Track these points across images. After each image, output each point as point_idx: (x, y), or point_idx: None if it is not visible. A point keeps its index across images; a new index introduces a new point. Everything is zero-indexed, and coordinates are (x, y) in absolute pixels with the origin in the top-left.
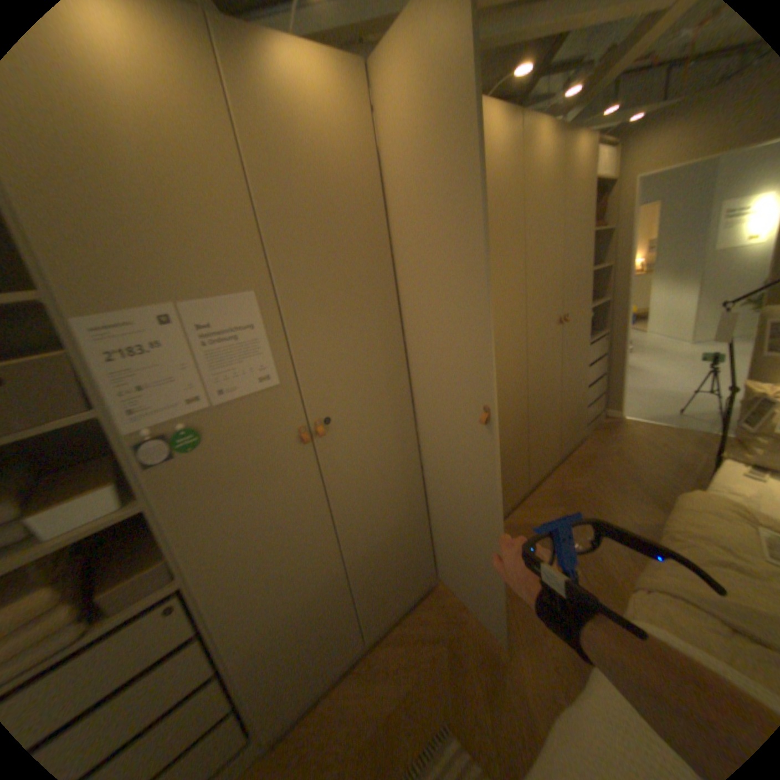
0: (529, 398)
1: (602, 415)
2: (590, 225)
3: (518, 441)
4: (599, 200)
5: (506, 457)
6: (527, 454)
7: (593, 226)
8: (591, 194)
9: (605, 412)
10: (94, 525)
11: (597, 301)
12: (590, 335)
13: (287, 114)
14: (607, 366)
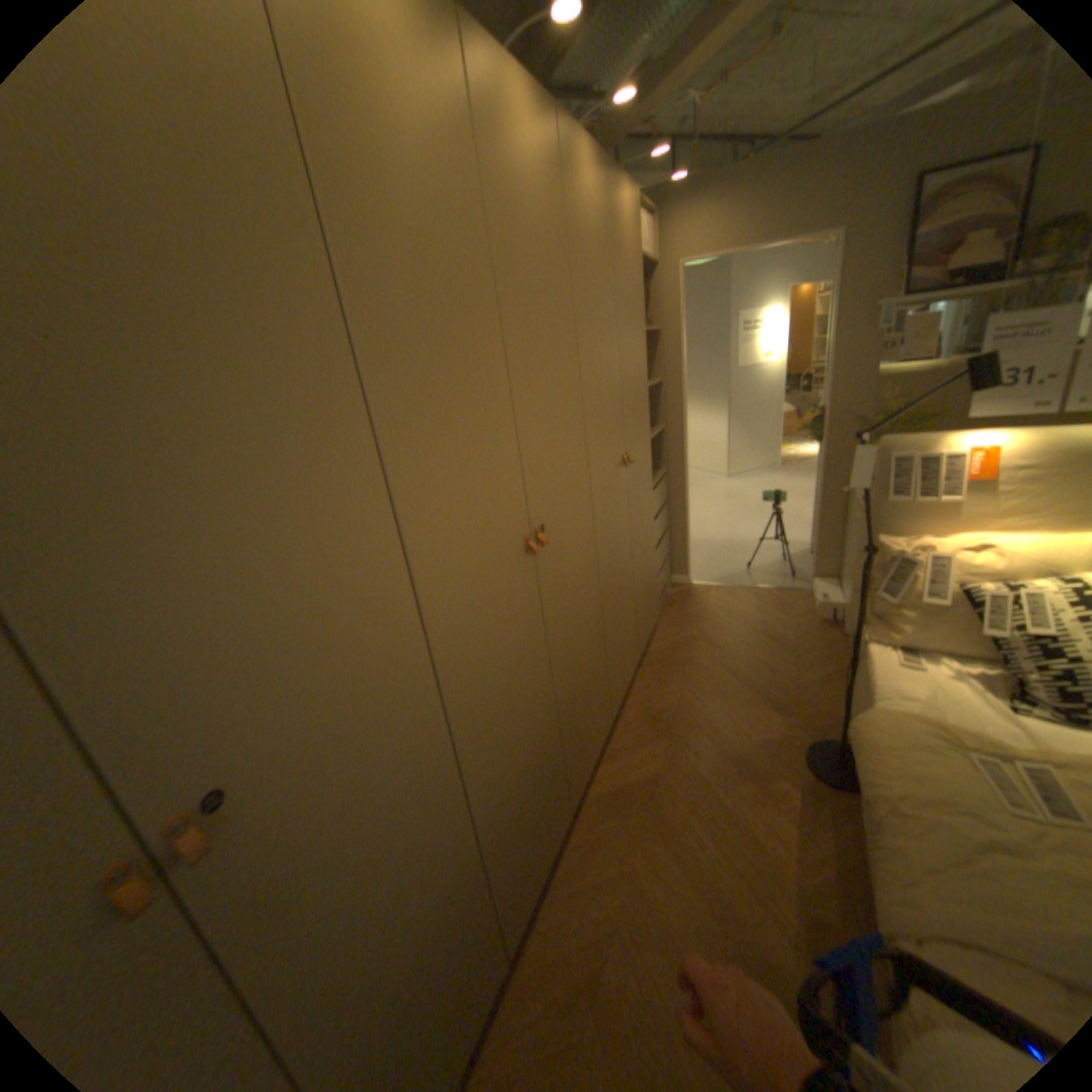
0: (601, 588)
1: (668, 585)
2: (634, 324)
3: (595, 659)
4: (640, 289)
5: (583, 692)
6: (606, 674)
7: (638, 325)
8: (630, 280)
9: (668, 578)
10: None
11: (650, 431)
12: (647, 478)
13: None
14: (666, 517)
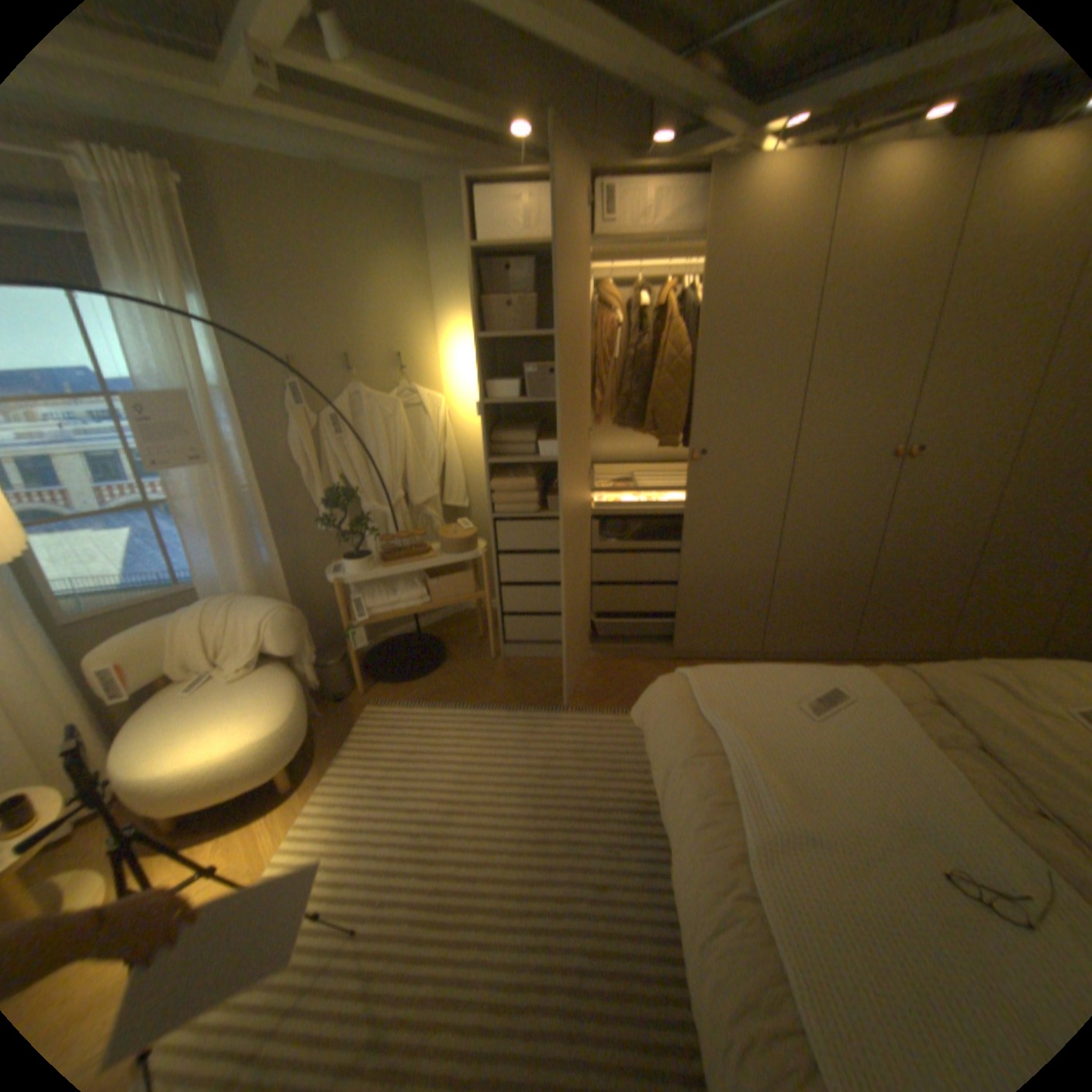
0: (994, 534)
1: None
2: None
3: (947, 579)
4: None
5: (914, 588)
6: (959, 605)
7: None
8: None
9: None
10: (557, 460)
11: None
12: None
13: (749, 212)
14: None
